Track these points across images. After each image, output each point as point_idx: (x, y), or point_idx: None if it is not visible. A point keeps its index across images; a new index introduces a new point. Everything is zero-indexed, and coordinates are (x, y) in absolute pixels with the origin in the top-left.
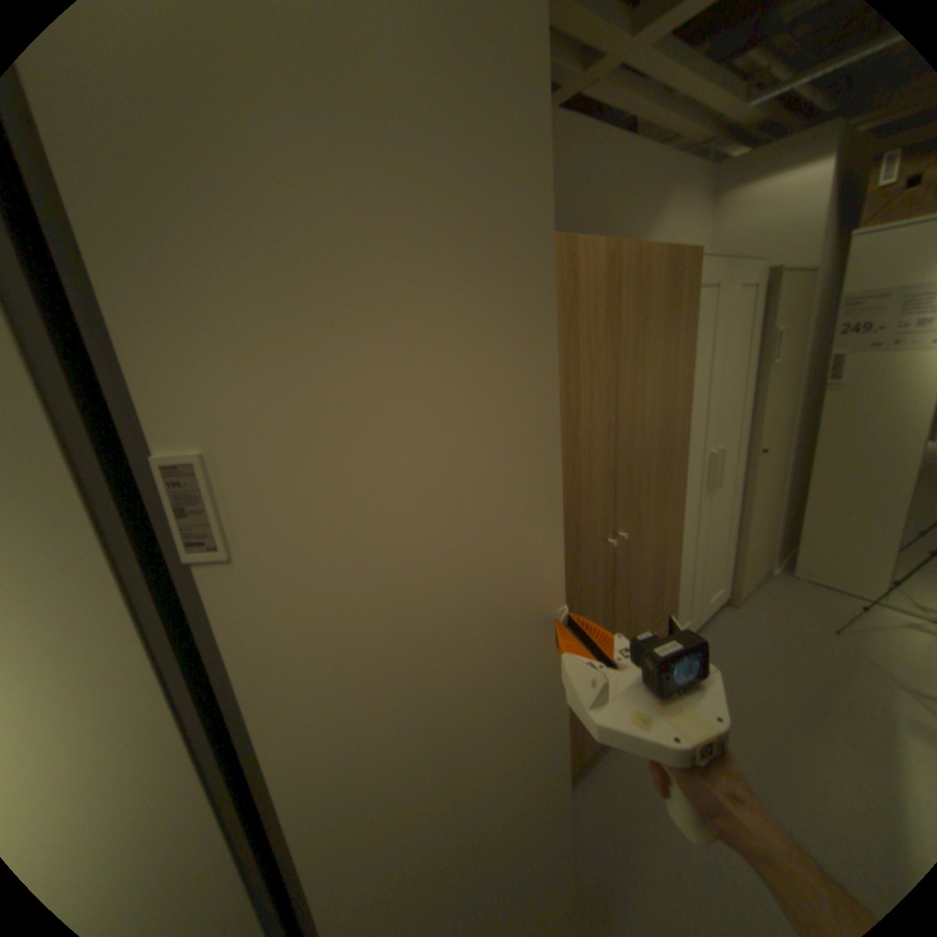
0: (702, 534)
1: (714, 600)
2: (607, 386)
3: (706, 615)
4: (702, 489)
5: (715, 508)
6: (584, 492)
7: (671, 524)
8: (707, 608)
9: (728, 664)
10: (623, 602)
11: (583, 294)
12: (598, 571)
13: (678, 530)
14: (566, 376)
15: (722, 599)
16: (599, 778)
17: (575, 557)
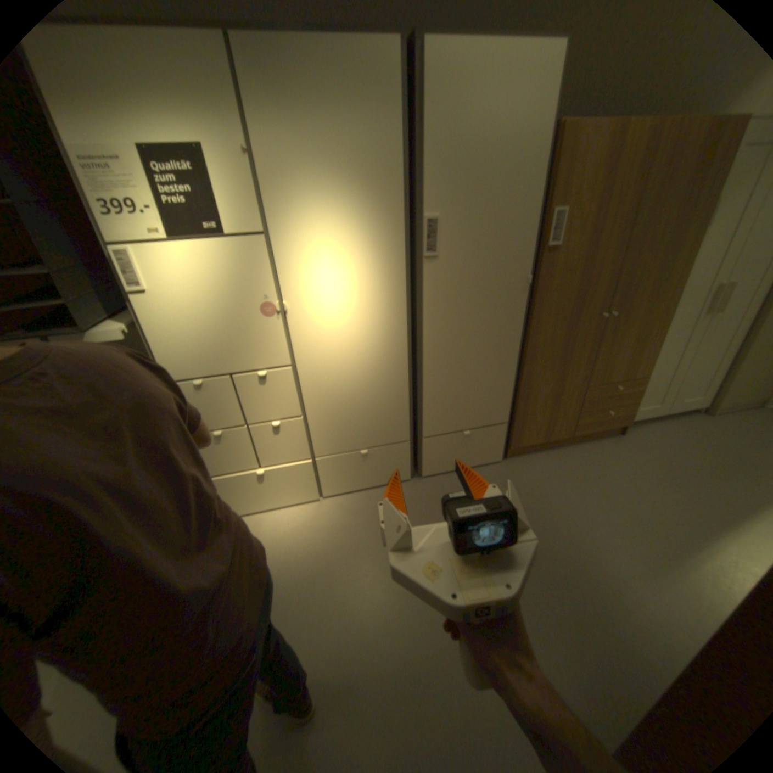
0: (693, 345)
1: (691, 402)
2: (629, 215)
3: (680, 409)
4: (703, 310)
5: (713, 329)
6: (594, 279)
7: (658, 321)
8: (682, 404)
9: (681, 438)
10: (604, 358)
11: (625, 155)
12: (591, 331)
13: (664, 328)
14: (599, 206)
15: (701, 405)
16: (559, 454)
17: (578, 316)
